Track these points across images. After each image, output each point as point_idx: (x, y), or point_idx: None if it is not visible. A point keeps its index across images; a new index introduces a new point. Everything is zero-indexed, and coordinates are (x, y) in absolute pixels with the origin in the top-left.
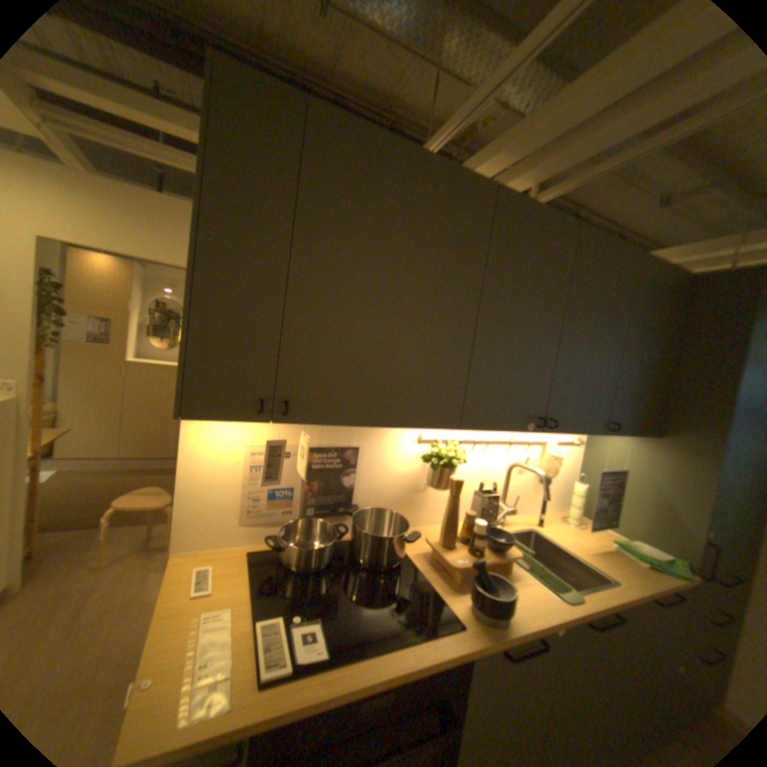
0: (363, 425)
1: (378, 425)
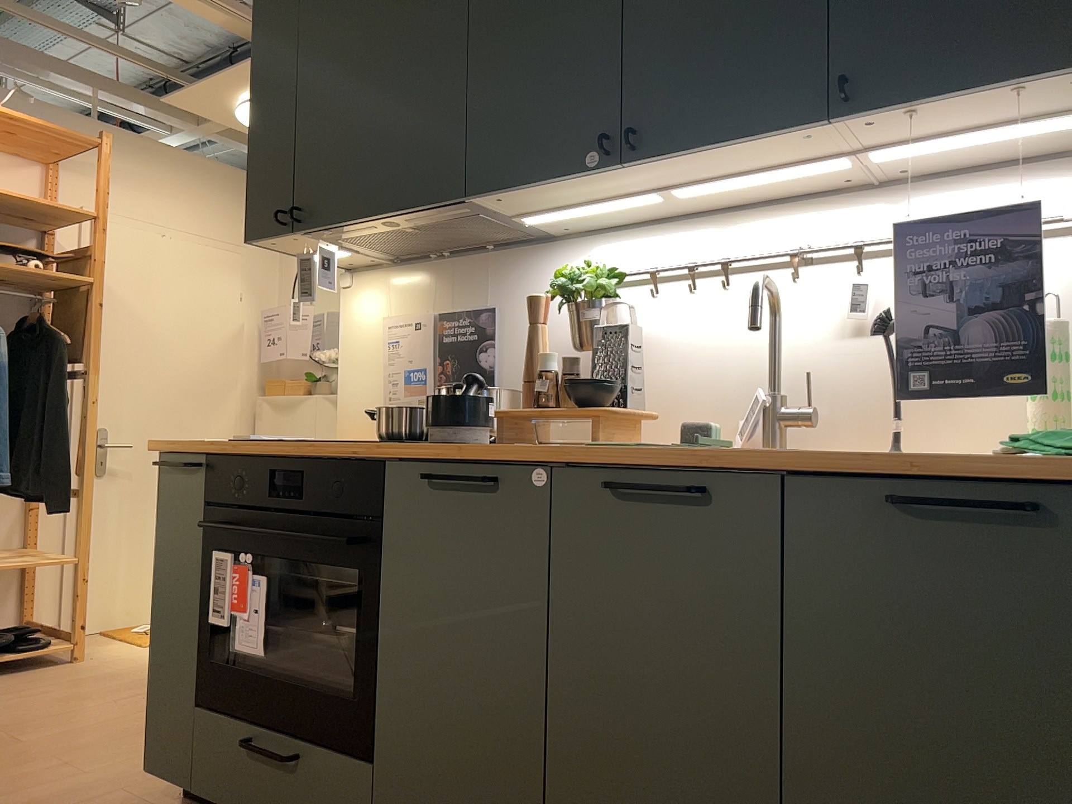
0: (368, 221)
1: (381, 218)
